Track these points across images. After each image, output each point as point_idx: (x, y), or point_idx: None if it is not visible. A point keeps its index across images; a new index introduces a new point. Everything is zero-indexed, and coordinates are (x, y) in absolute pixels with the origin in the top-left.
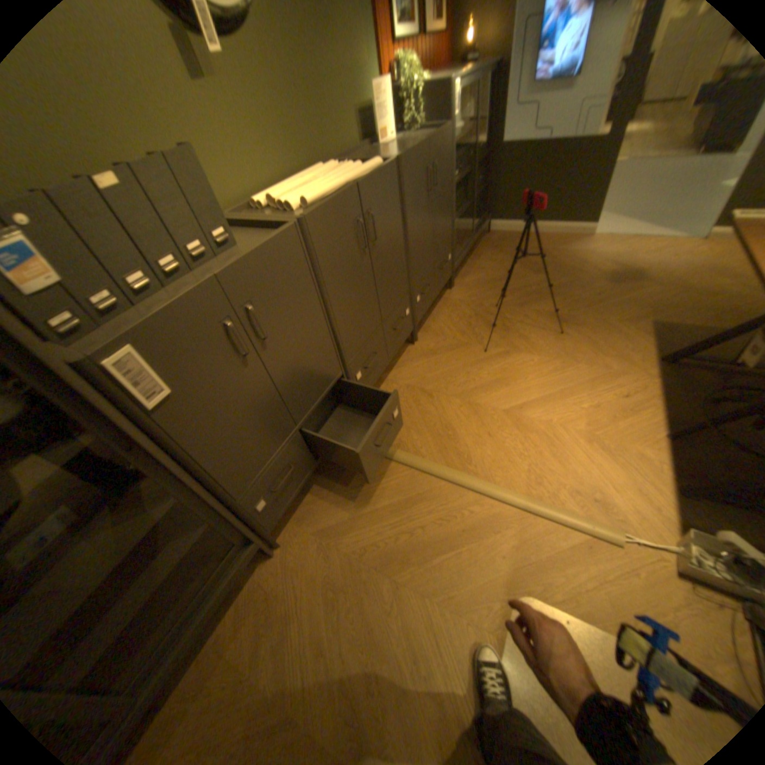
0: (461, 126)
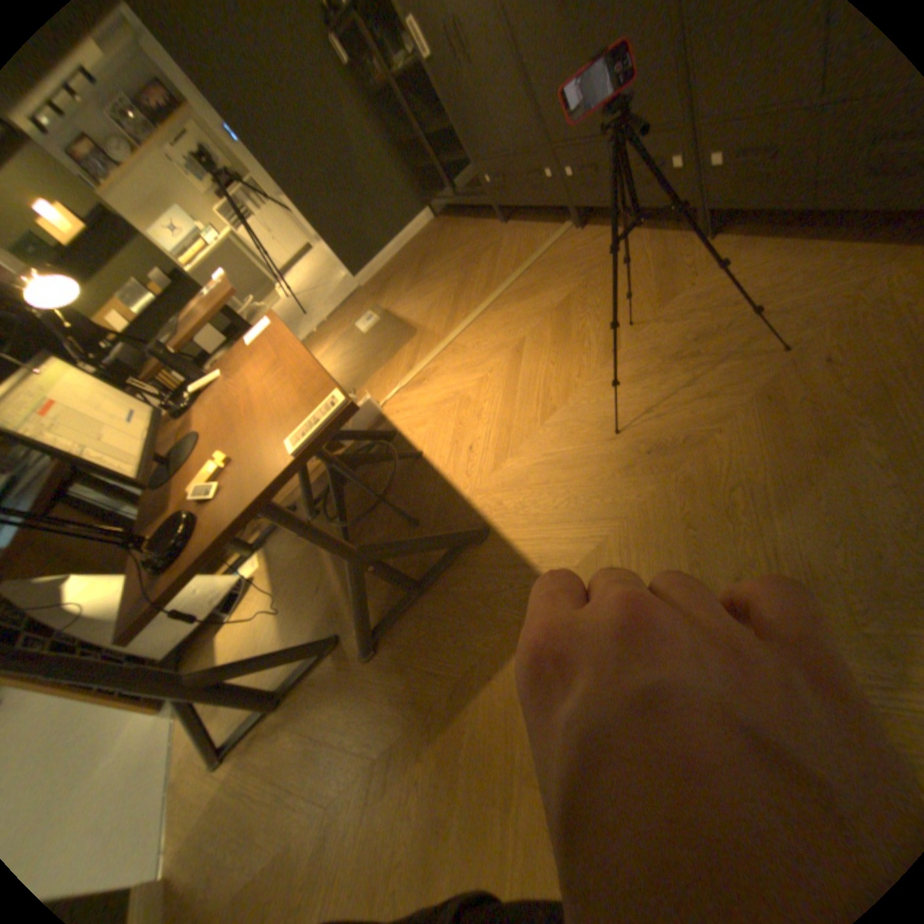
0: None
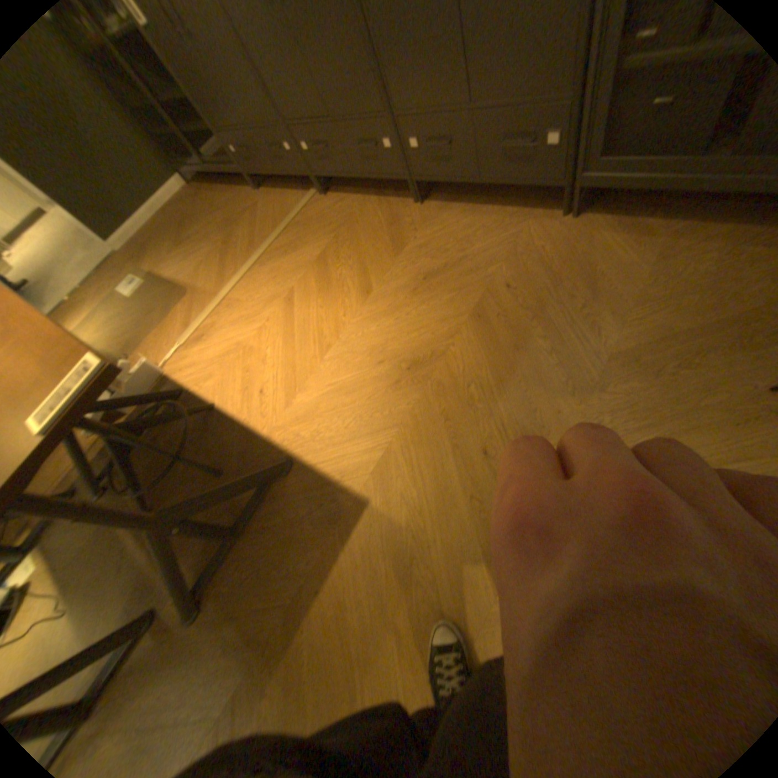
0: None
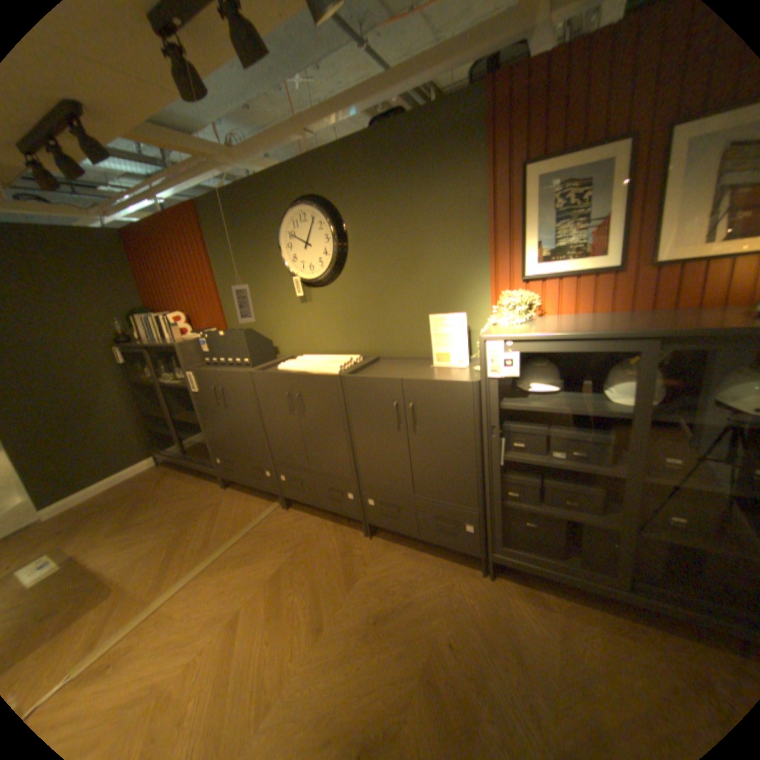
0: (631, 404)
